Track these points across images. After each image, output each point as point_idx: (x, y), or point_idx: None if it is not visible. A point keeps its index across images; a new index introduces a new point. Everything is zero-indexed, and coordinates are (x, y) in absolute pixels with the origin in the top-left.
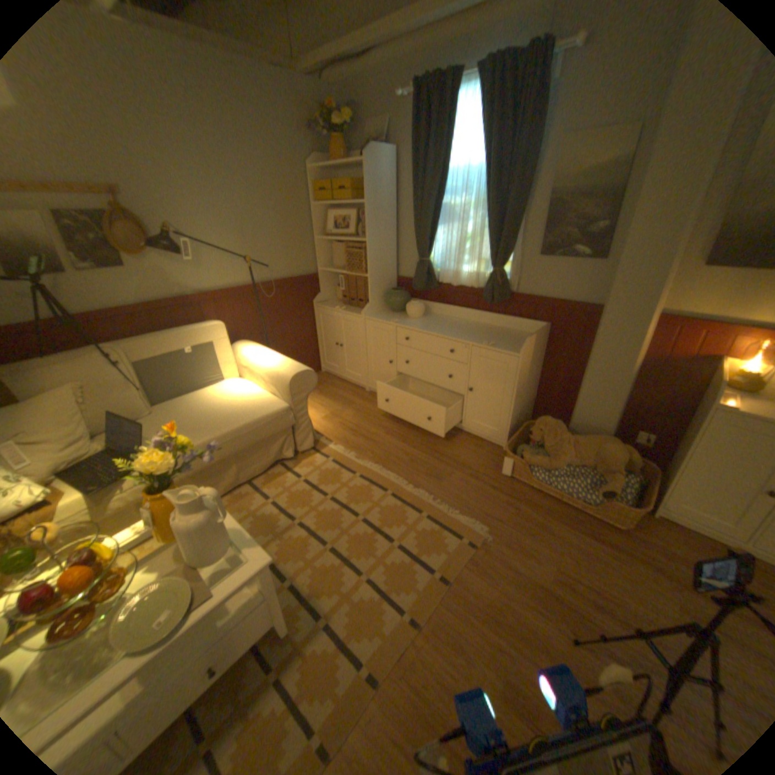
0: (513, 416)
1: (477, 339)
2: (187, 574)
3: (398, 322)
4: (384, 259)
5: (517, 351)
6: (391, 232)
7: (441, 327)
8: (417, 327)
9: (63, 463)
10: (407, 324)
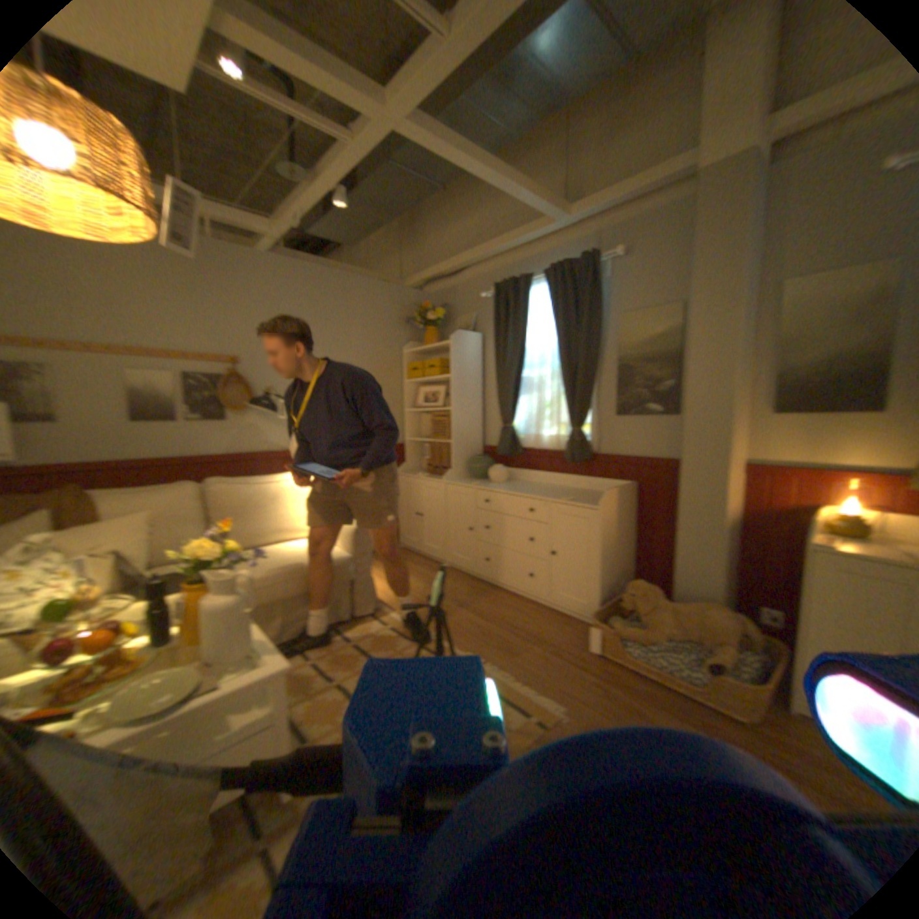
0: (605, 584)
1: (558, 496)
2: (203, 670)
3: (479, 484)
4: (469, 426)
5: (598, 504)
6: (478, 403)
7: (523, 488)
8: (499, 488)
9: (117, 581)
10: (489, 486)
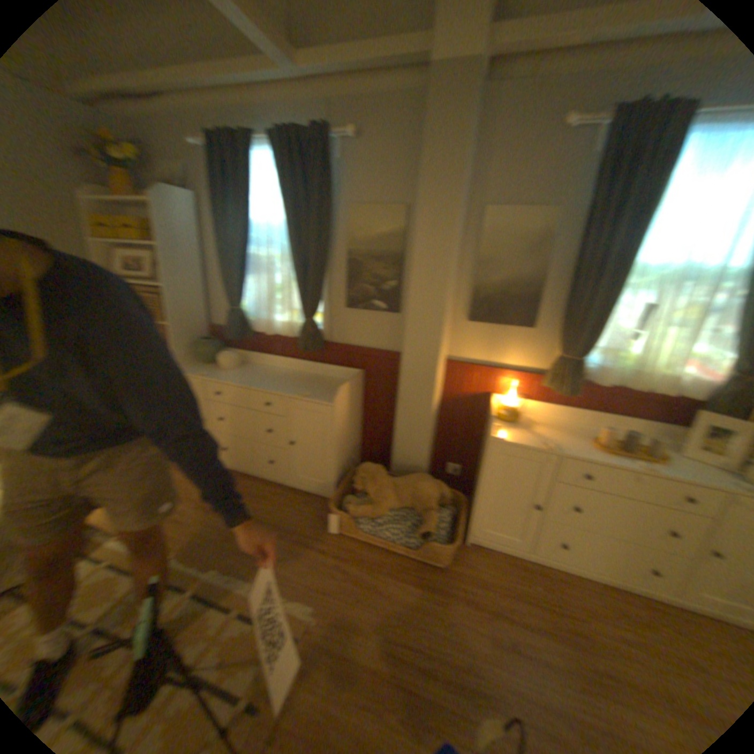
0: (339, 466)
1: (295, 390)
2: None
3: (209, 375)
4: (190, 306)
5: (333, 400)
6: (198, 279)
7: (258, 378)
8: (231, 379)
9: None
10: (220, 377)
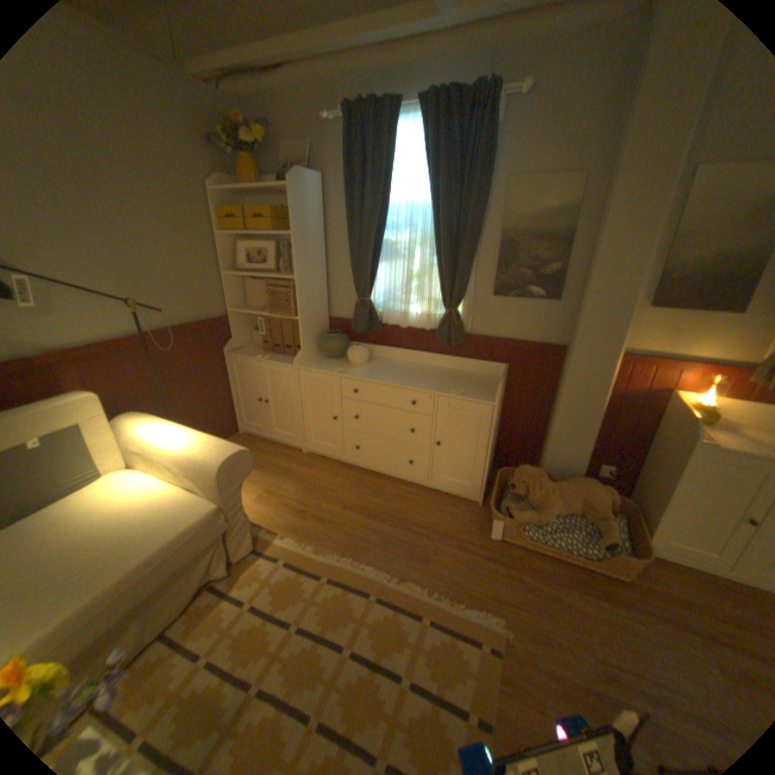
0: (488, 467)
1: (441, 387)
2: None
3: (342, 371)
4: (315, 298)
5: (489, 399)
6: (322, 268)
7: (394, 374)
8: (368, 375)
9: None
10: (354, 373)
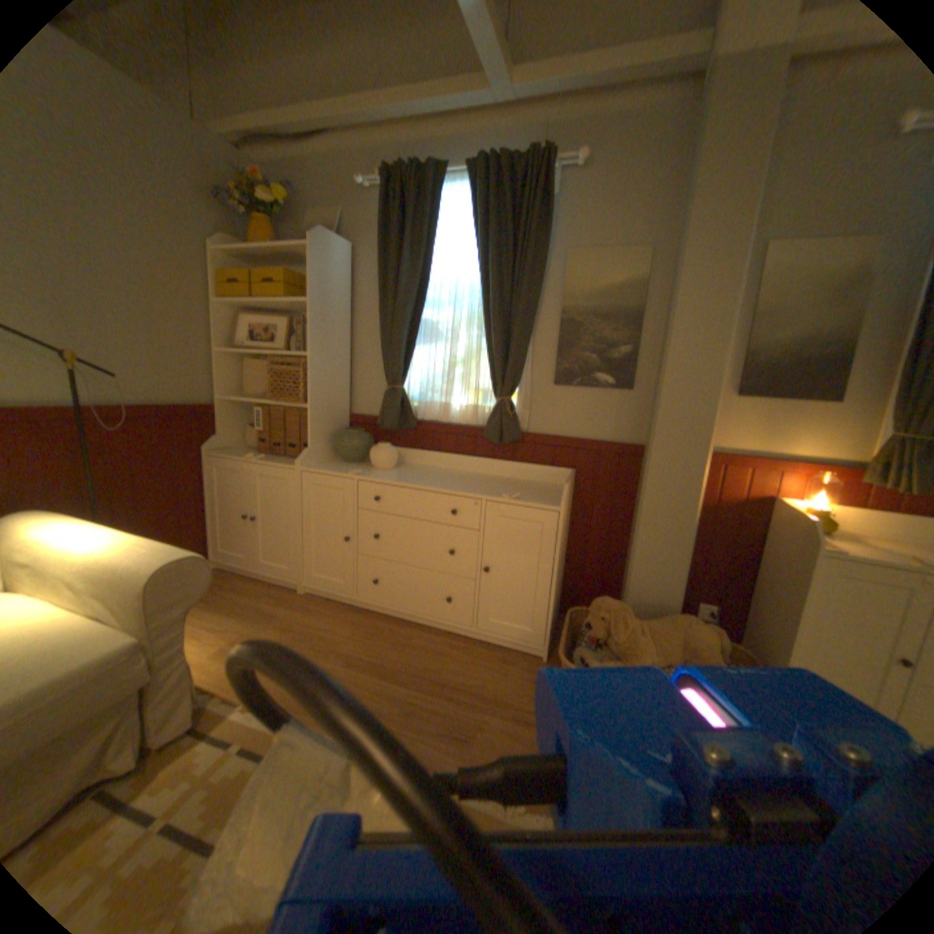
0: (554, 603)
1: (490, 492)
2: None
3: (361, 473)
4: (333, 384)
5: (553, 504)
6: (344, 351)
7: (429, 478)
8: (394, 479)
9: None
10: (377, 476)
